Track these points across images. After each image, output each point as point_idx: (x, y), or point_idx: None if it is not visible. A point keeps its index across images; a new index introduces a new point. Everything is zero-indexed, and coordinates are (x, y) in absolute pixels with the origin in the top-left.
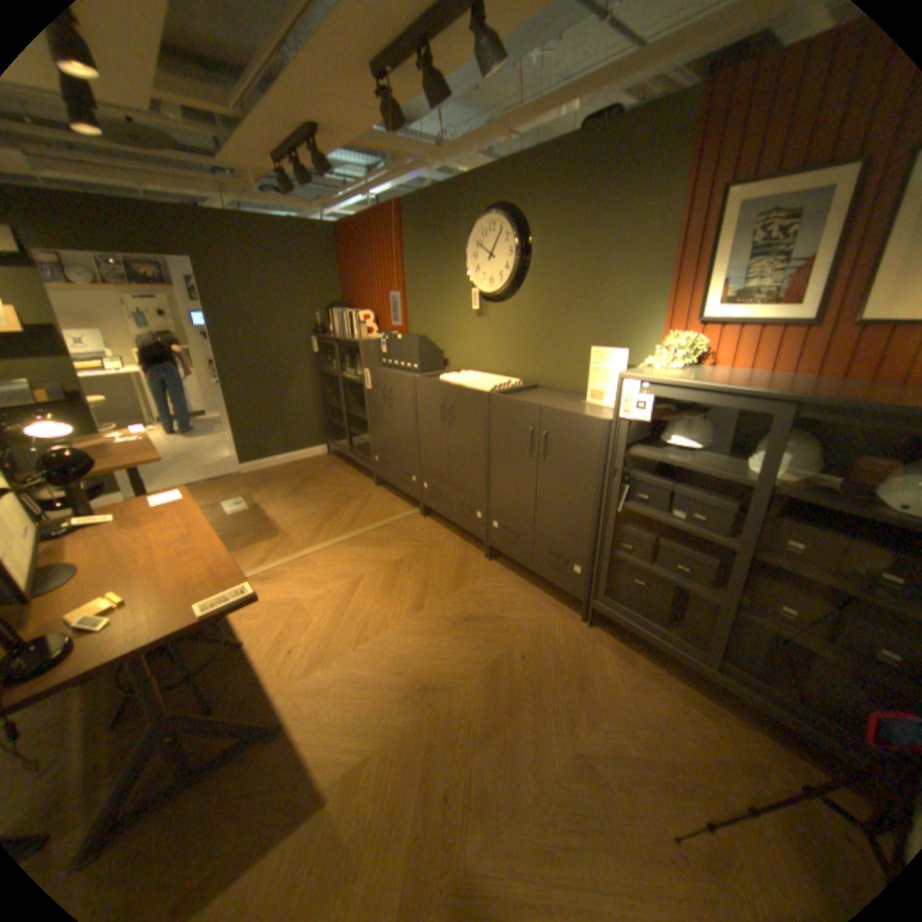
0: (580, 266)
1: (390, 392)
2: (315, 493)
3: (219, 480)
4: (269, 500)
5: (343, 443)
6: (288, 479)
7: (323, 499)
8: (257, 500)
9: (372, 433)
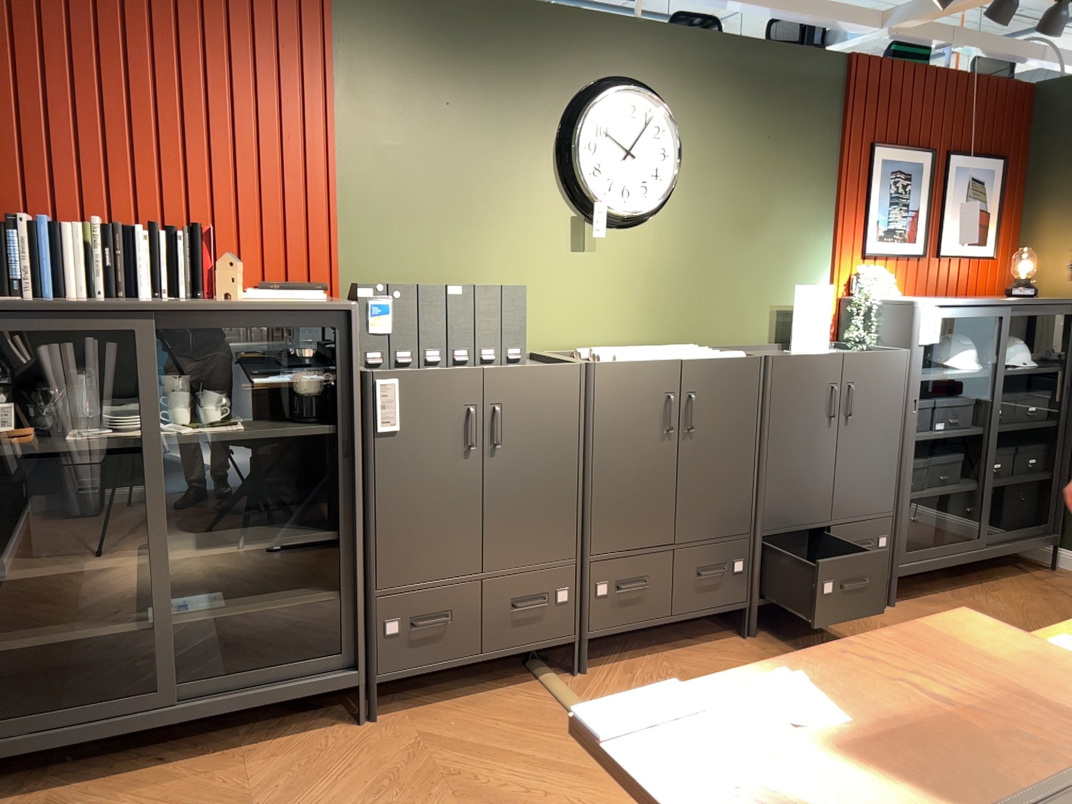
0: (747, 191)
1: (494, 416)
2: None
3: None
4: None
5: (47, 716)
6: None
7: None
8: None
9: (374, 560)
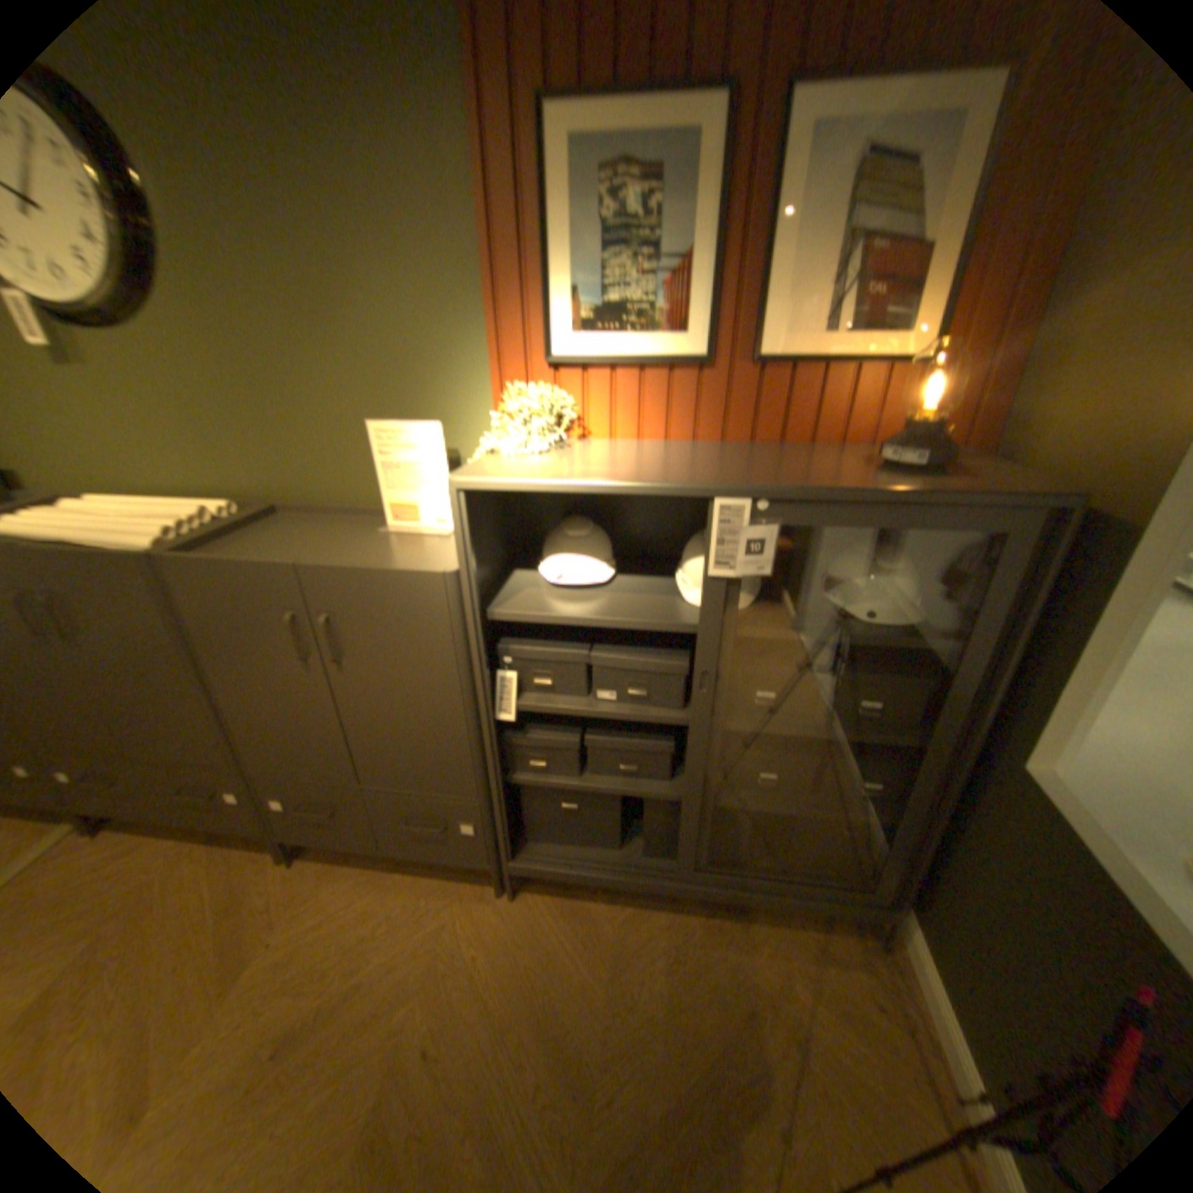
0: (283, 245)
1: None
2: None
3: None
4: None
5: None
6: None
7: None
8: None
9: None
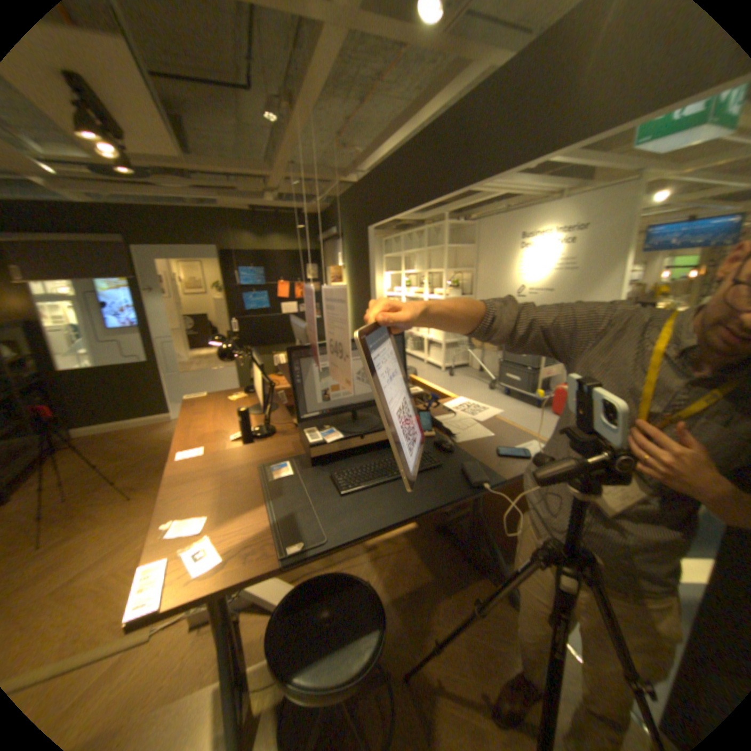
0: None
1: None
2: None
3: None
4: None
5: None
6: None
7: None
8: None
9: None
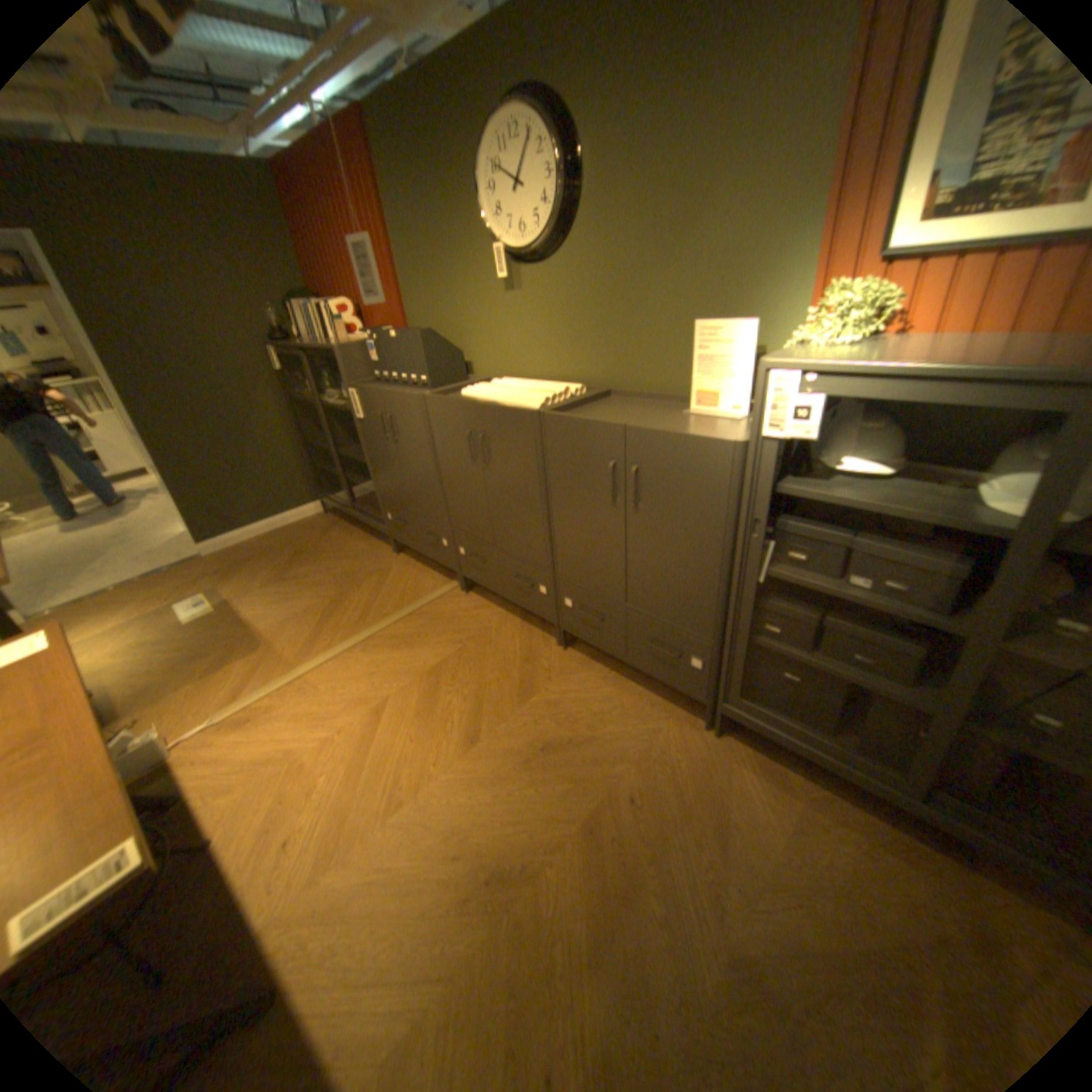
0: (665, 183)
1: (391, 420)
2: (310, 575)
3: (170, 571)
4: (244, 594)
5: (342, 497)
6: (271, 557)
7: (321, 582)
8: (227, 596)
9: (376, 481)
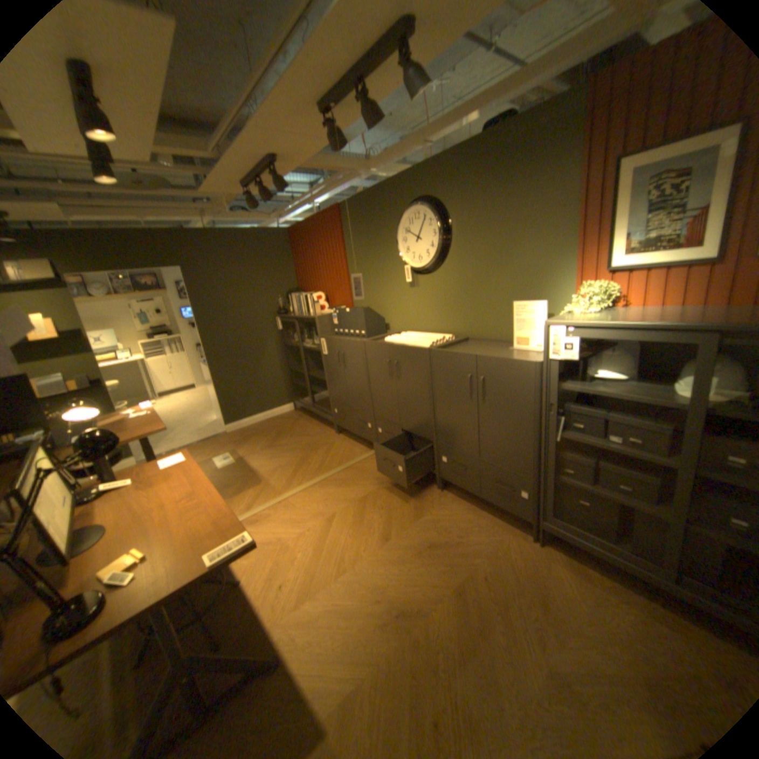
0: (495, 237)
1: (343, 355)
2: (287, 444)
3: (209, 440)
4: (251, 453)
5: (306, 400)
6: (265, 434)
7: (294, 448)
8: (241, 454)
9: (330, 390)
